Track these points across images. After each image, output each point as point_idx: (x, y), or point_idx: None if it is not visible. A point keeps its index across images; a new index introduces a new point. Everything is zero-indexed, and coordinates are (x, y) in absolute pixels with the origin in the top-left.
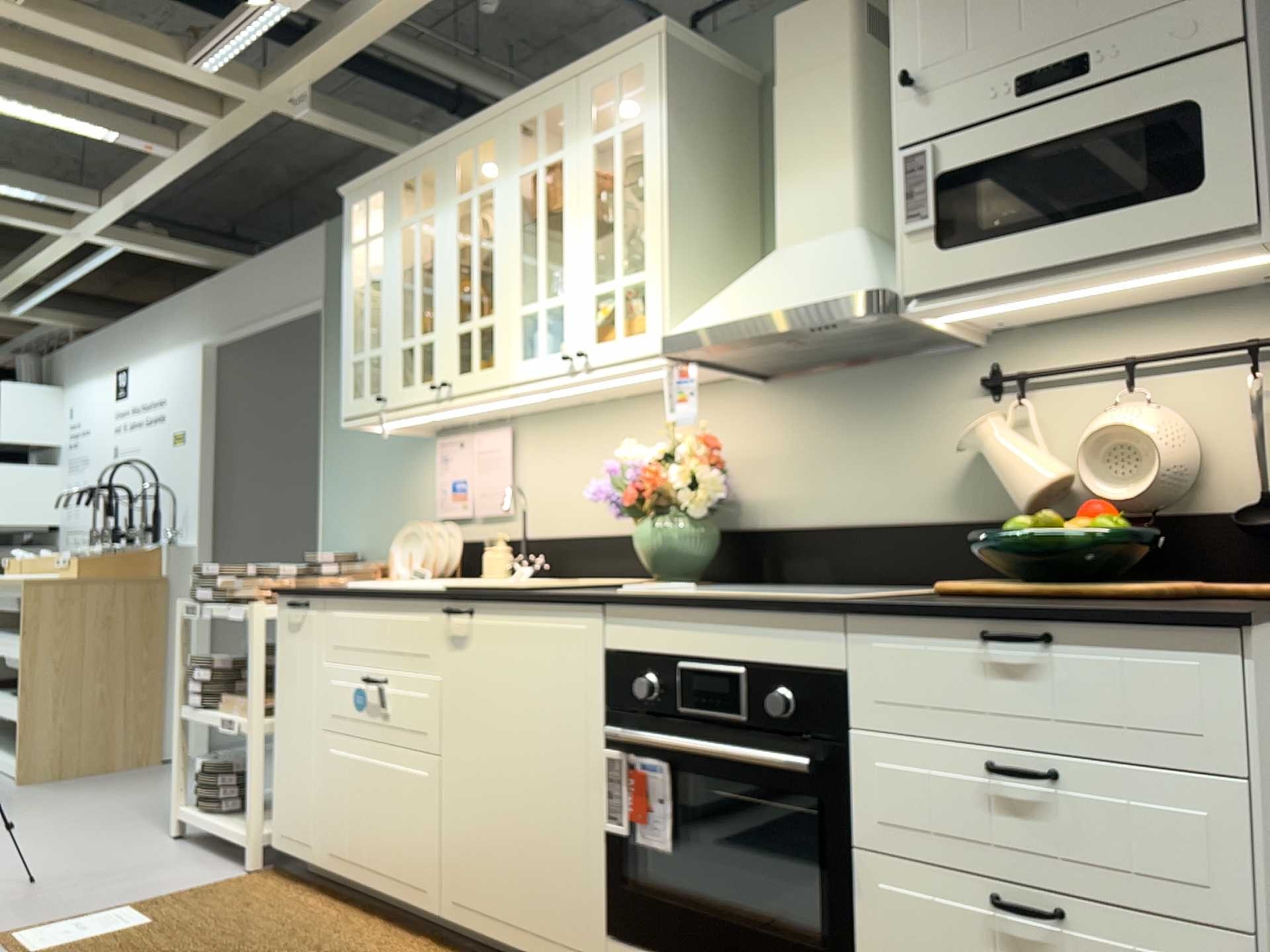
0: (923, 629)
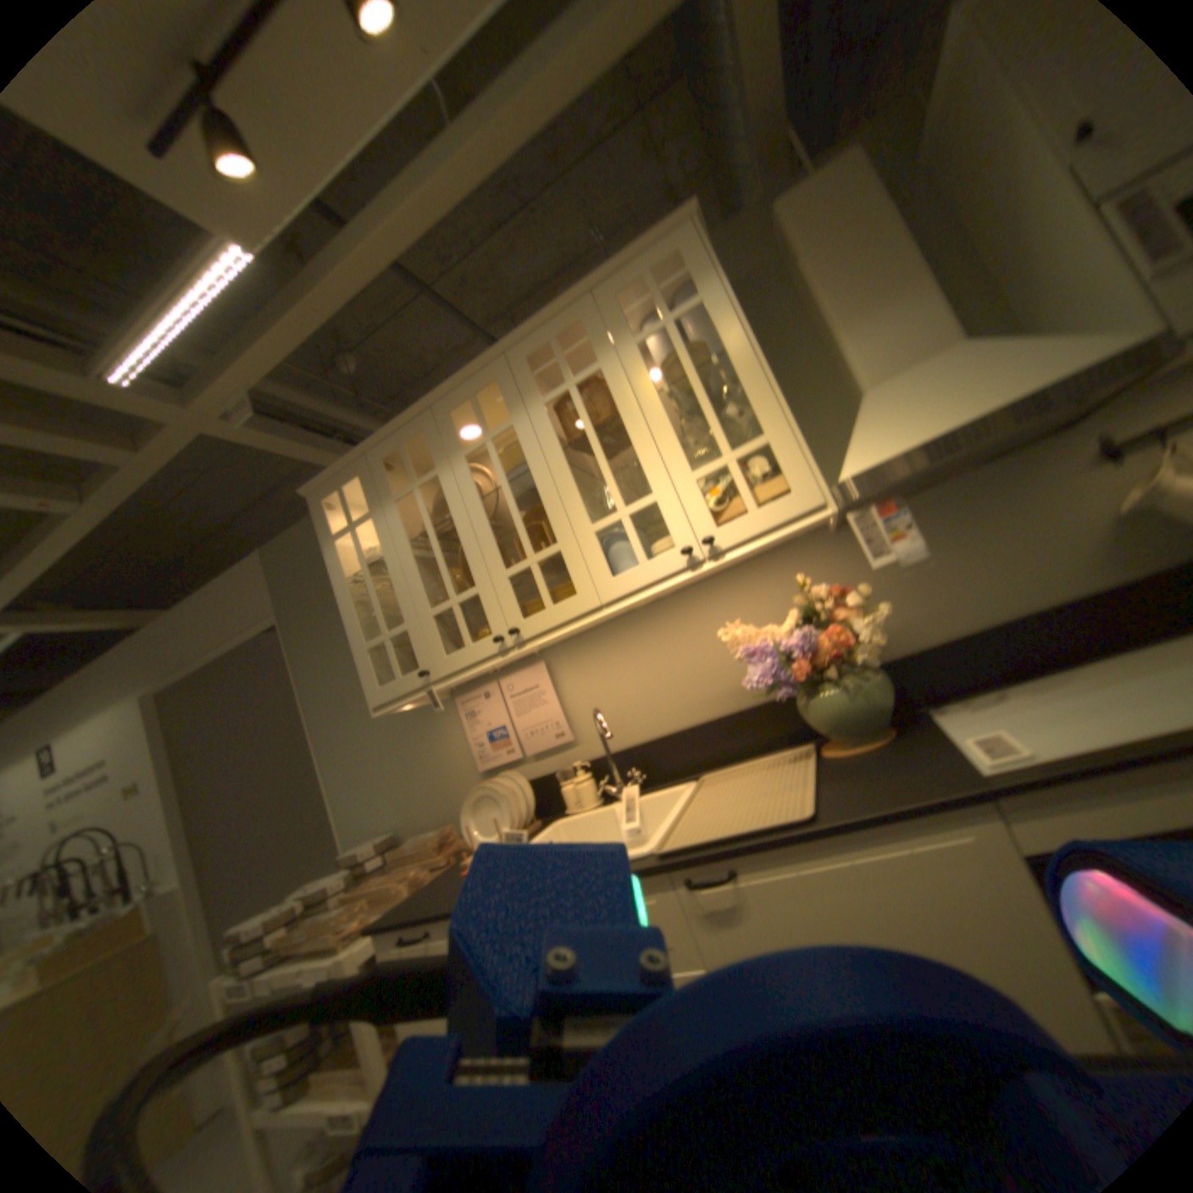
0: None
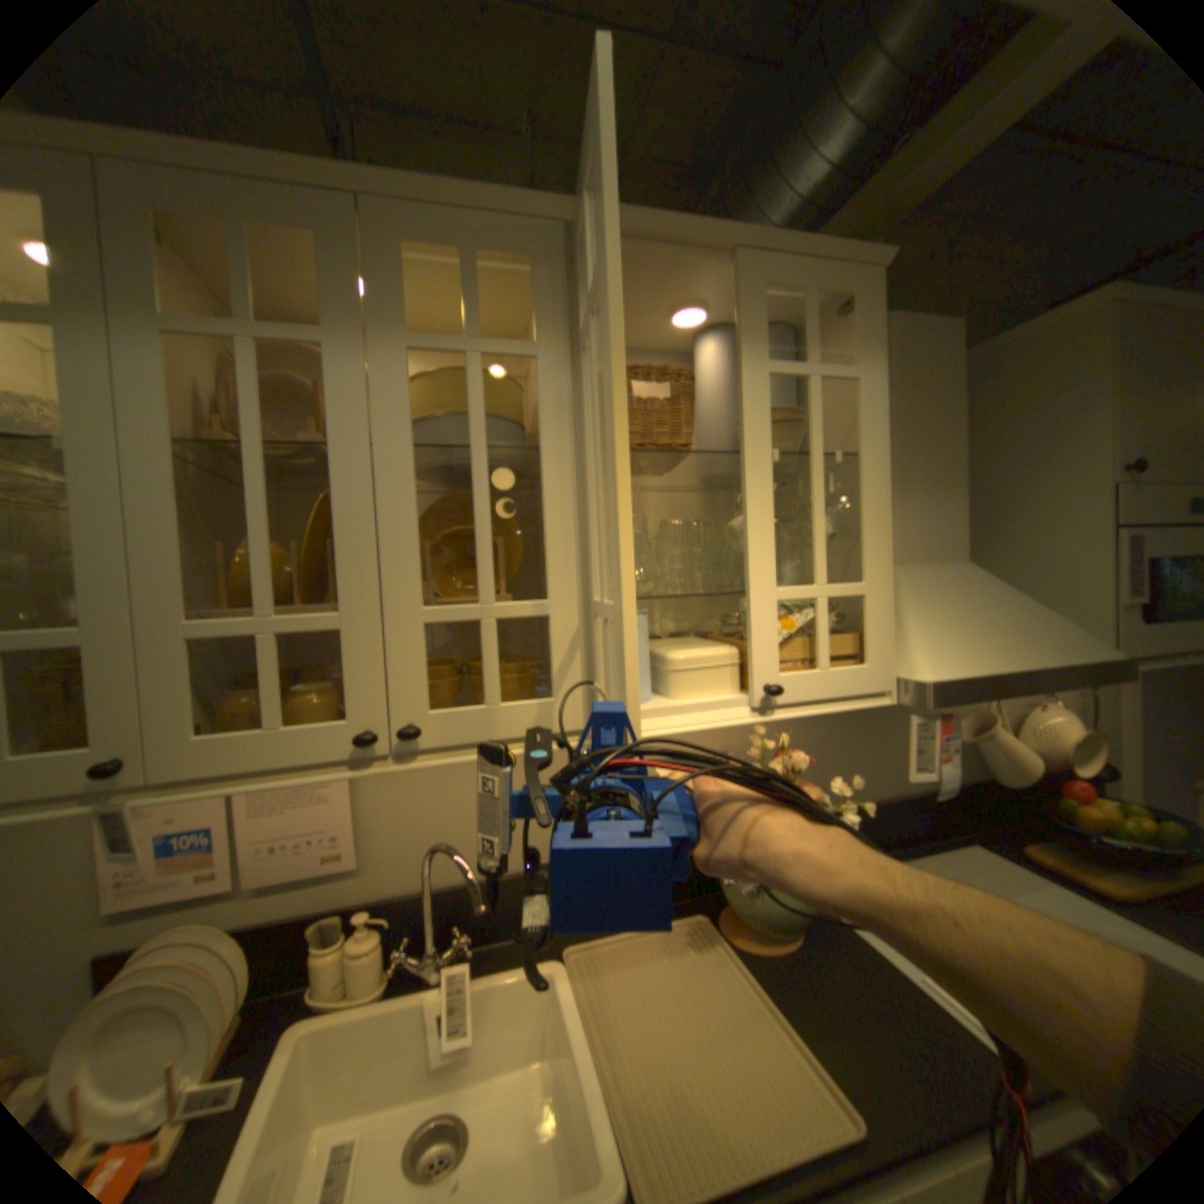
0: None
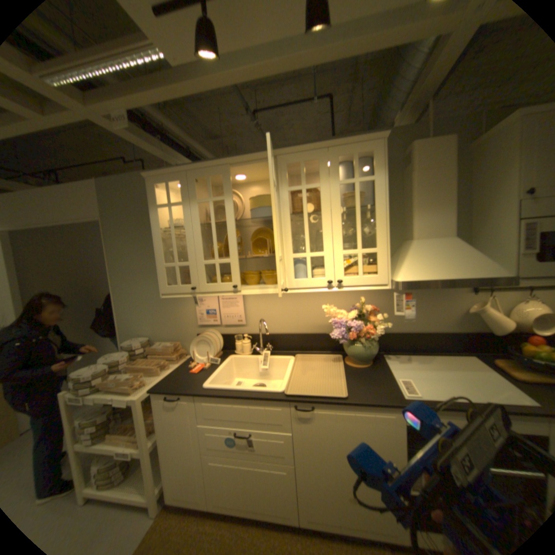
0: None
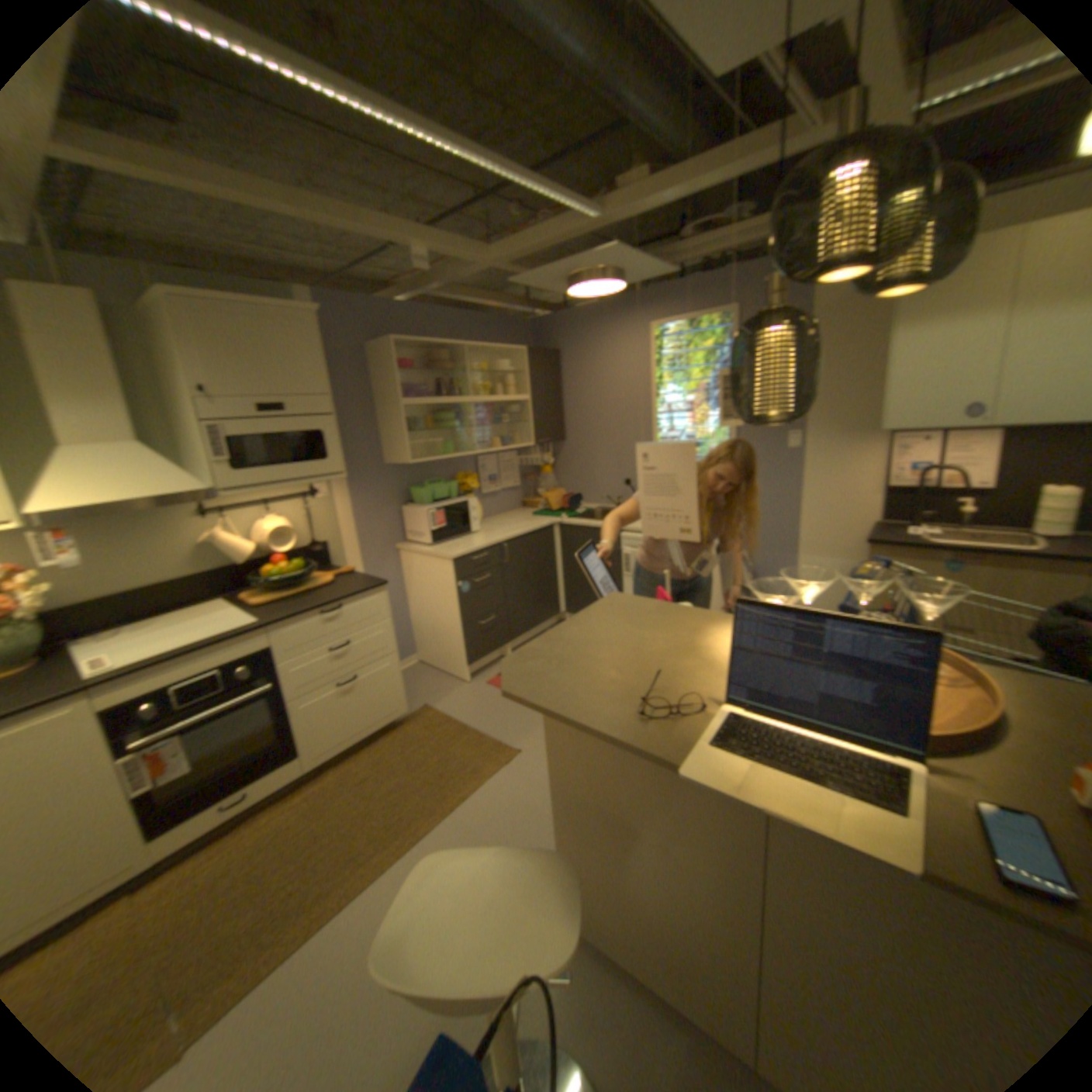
0: (296, 622)
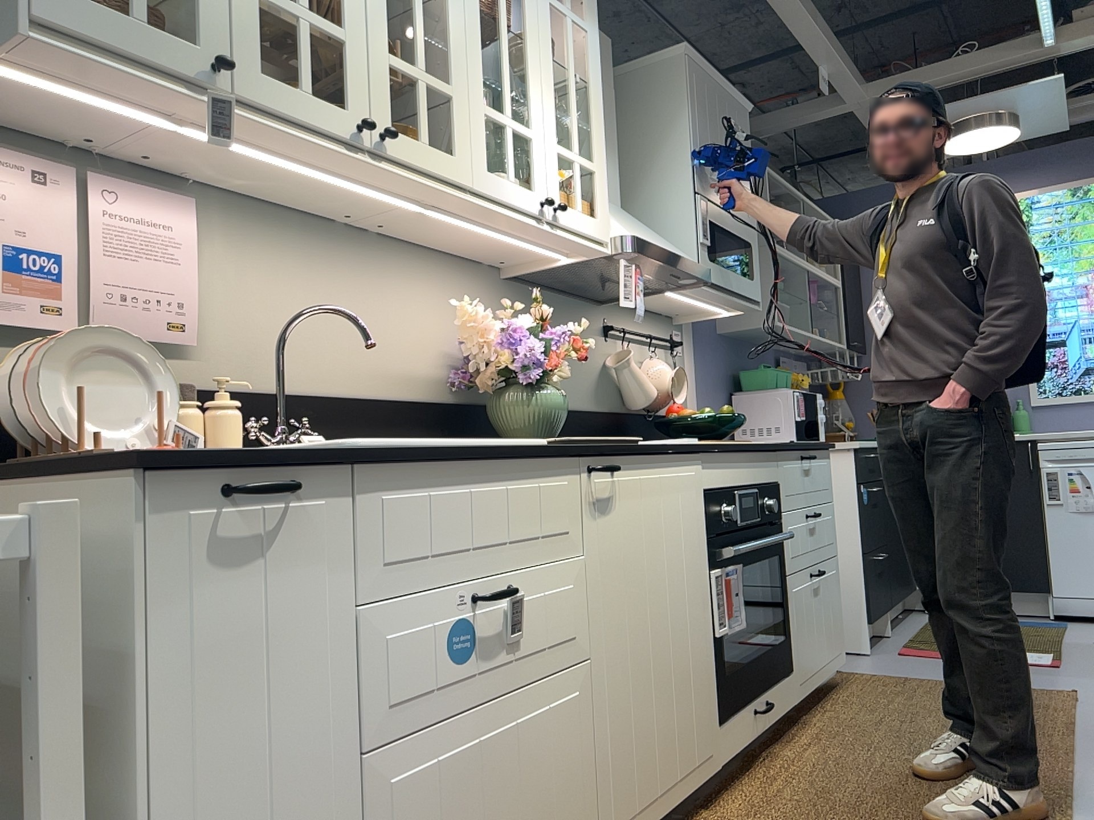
0: (793, 457)
